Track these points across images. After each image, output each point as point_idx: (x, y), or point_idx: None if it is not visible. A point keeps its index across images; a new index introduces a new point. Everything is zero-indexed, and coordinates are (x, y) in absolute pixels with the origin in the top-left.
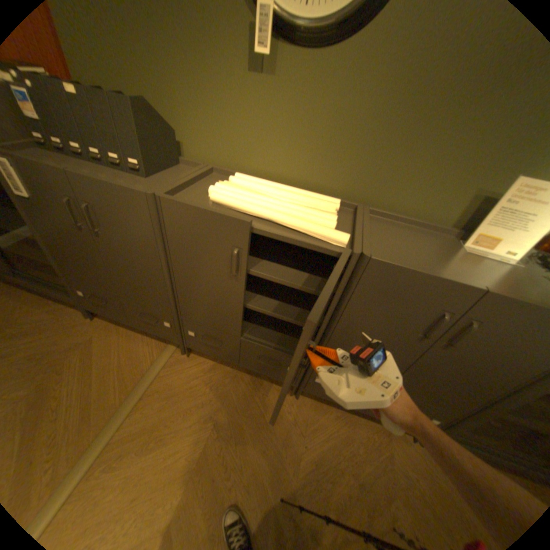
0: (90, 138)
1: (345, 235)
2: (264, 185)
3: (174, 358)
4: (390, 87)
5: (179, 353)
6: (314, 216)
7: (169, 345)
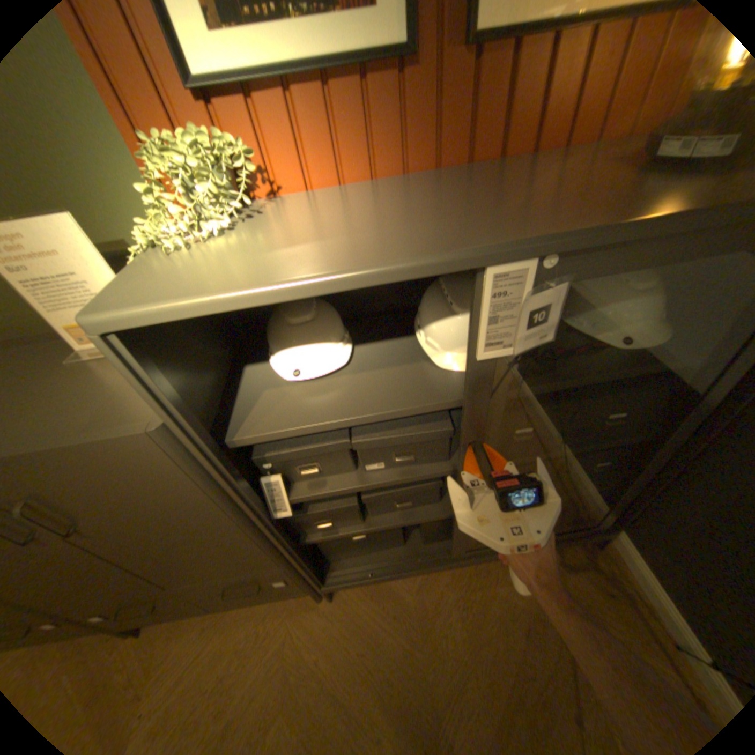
0: None
1: None
2: None
3: None
4: None
5: None
6: None
7: None
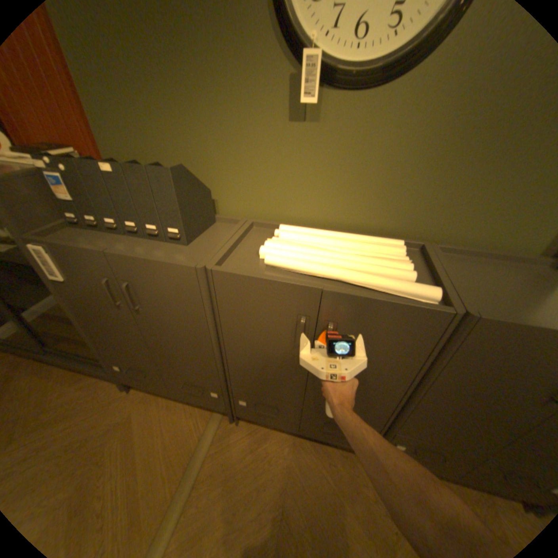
0: (126, 212)
1: (436, 289)
2: (317, 237)
3: (222, 429)
4: (456, 117)
5: (227, 421)
6: (388, 268)
7: (214, 413)
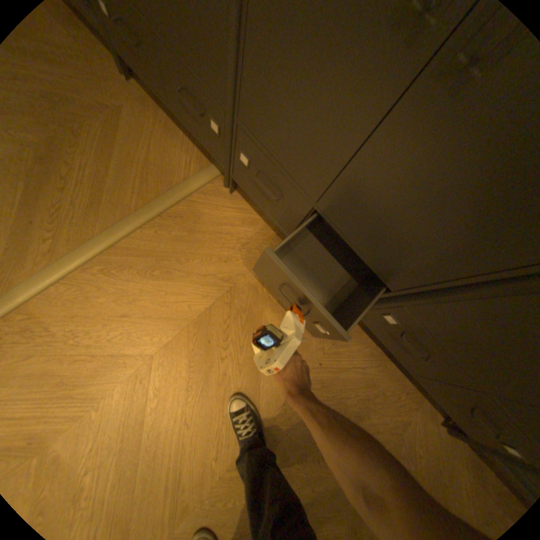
0: None
1: None
2: None
3: (212, 186)
4: None
5: (220, 182)
6: None
7: (211, 165)
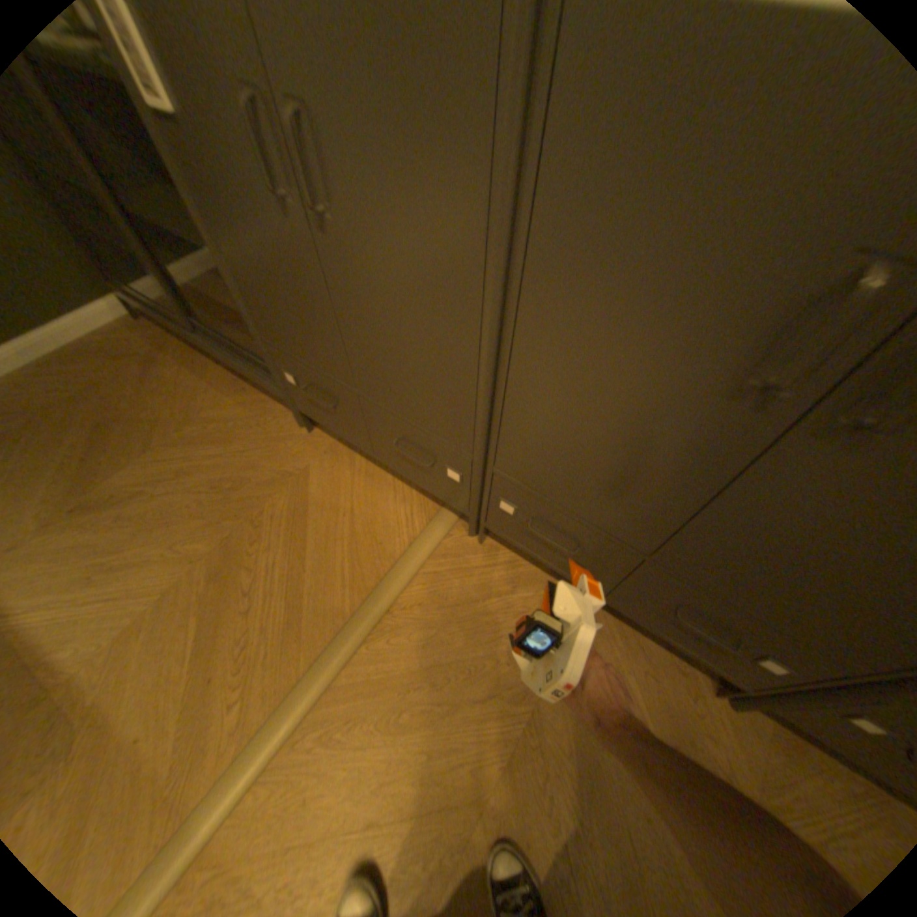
0: None
1: None
2: None
3: (451, 540)
4: None
5: (462, 531)
6: None
7: (443, 509)
